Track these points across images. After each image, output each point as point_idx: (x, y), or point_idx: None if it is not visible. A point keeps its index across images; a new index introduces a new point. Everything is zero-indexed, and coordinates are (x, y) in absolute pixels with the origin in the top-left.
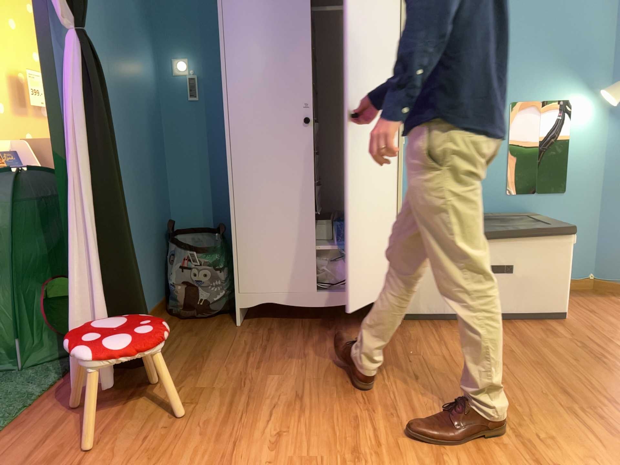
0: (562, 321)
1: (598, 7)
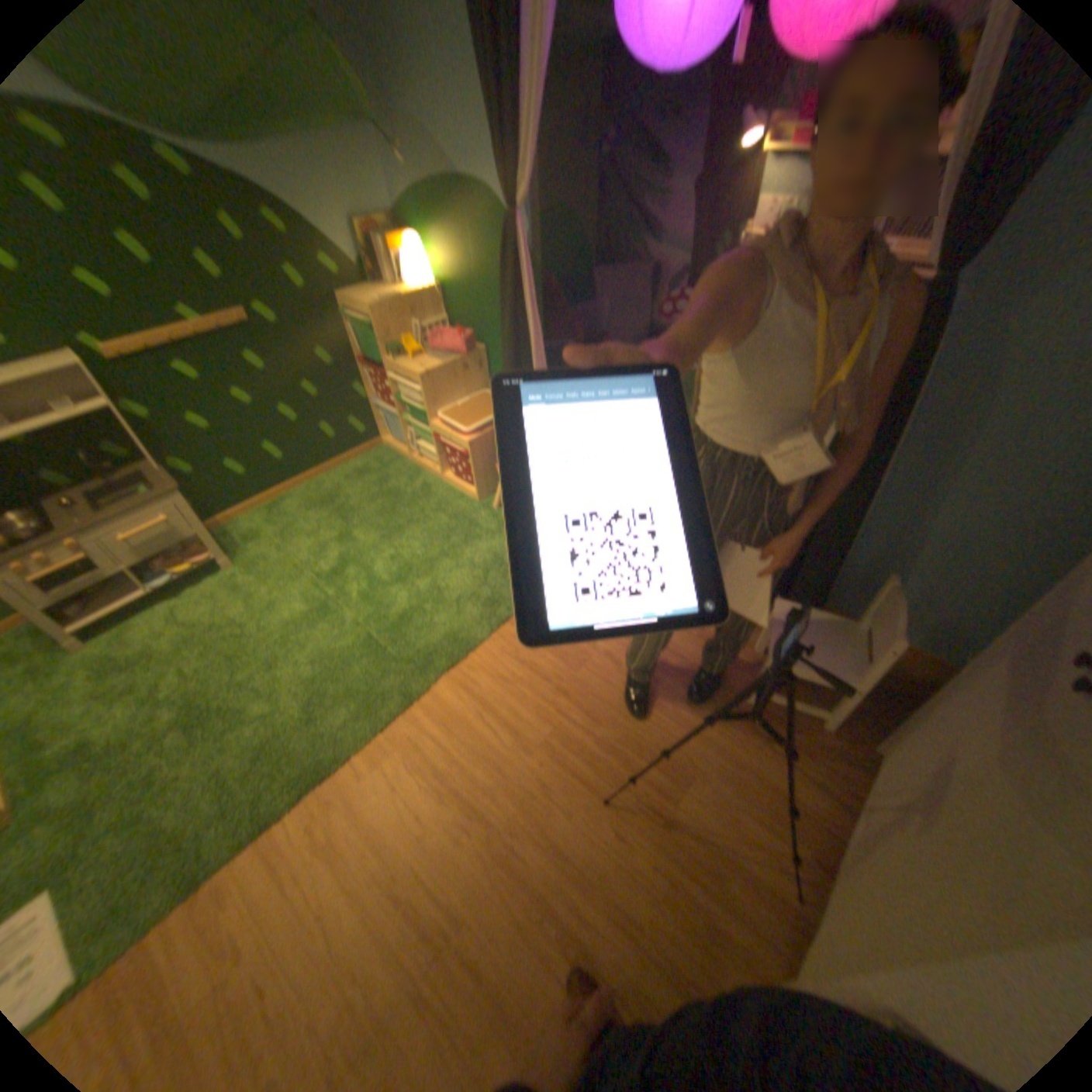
0: None
1: None
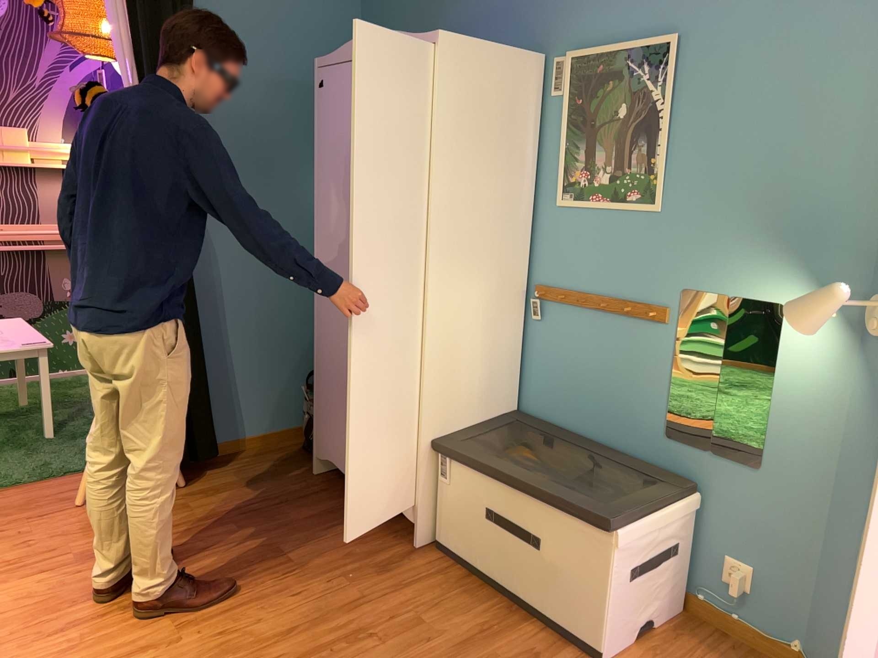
0: None
1: (852, 136)
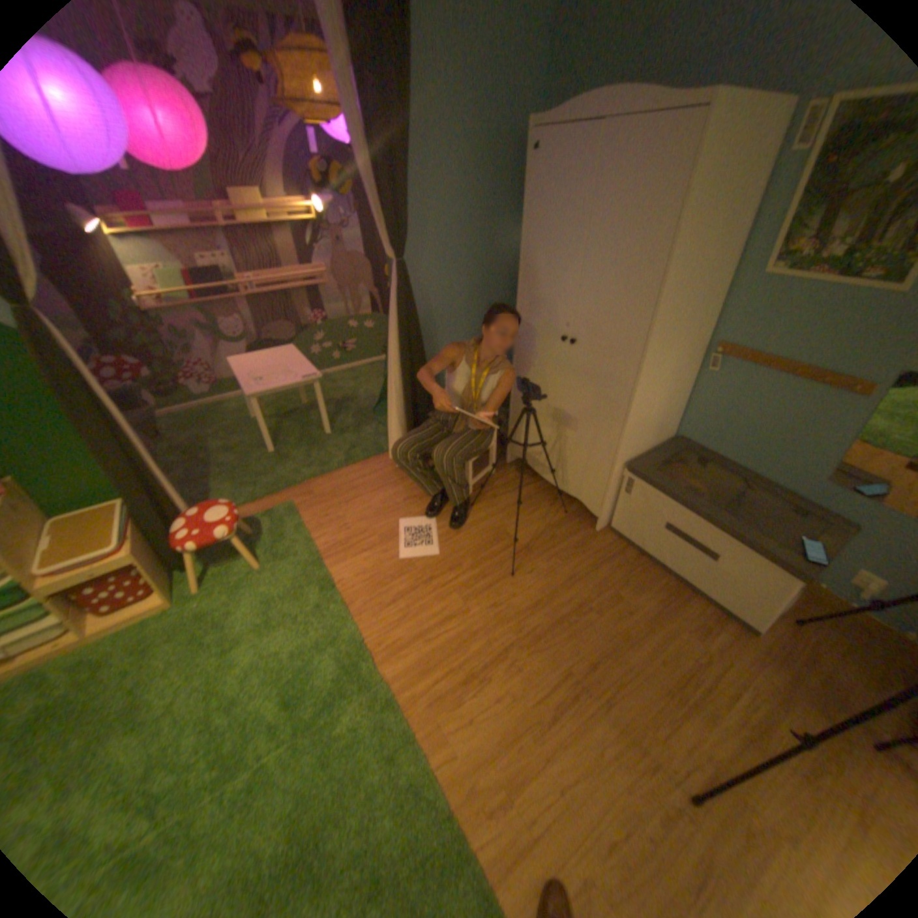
0: (745, 638)
1: None
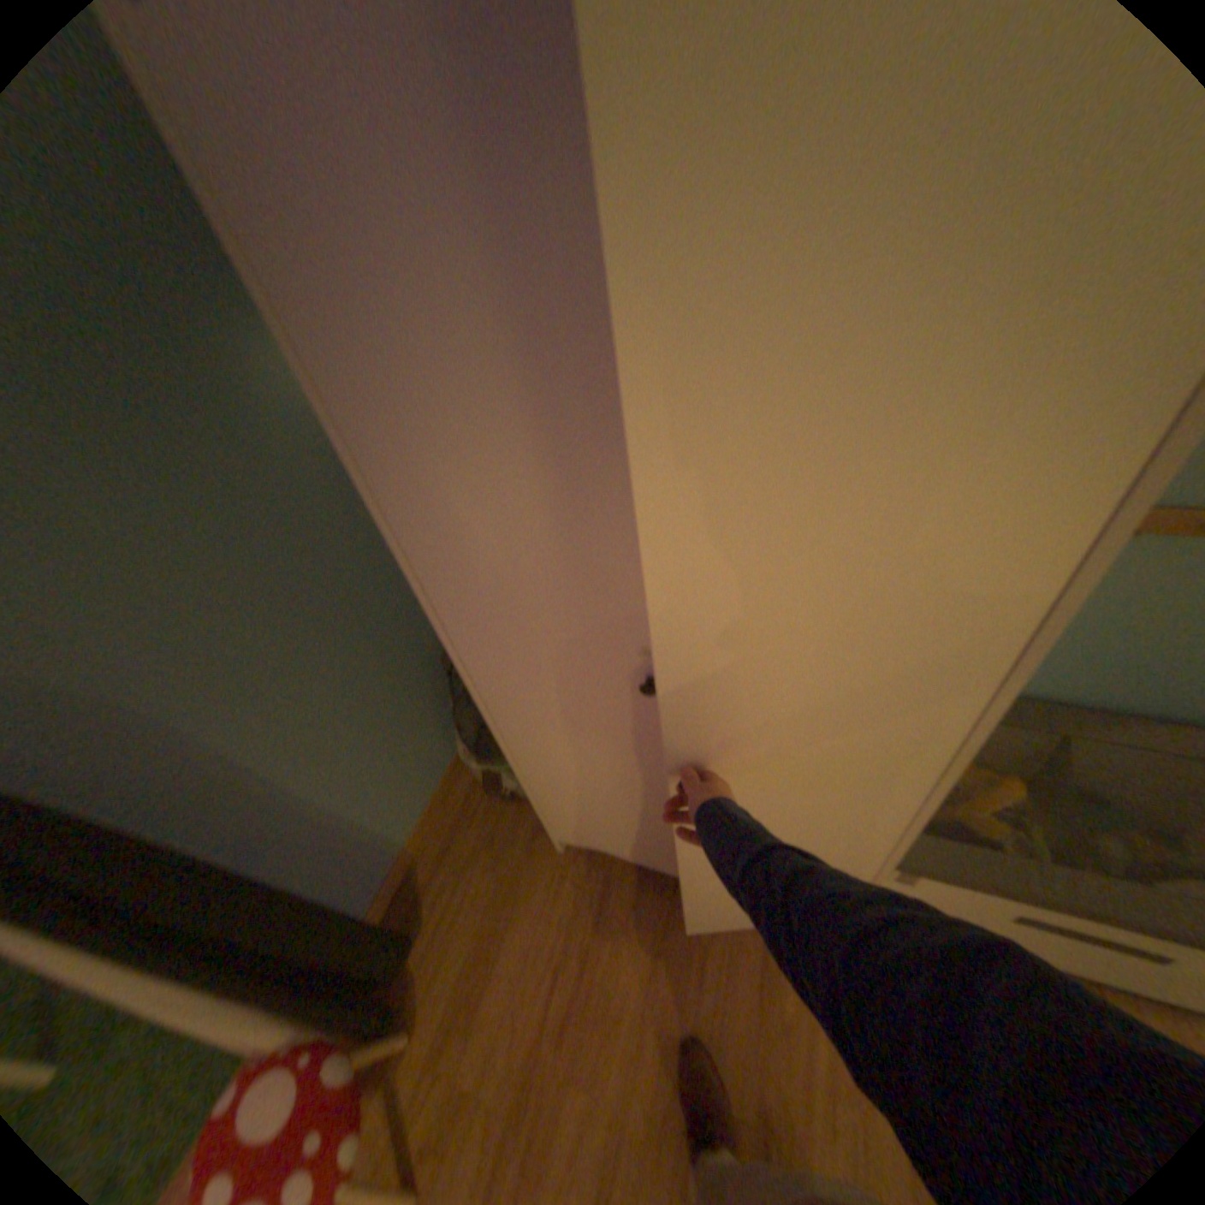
0: None
1: None
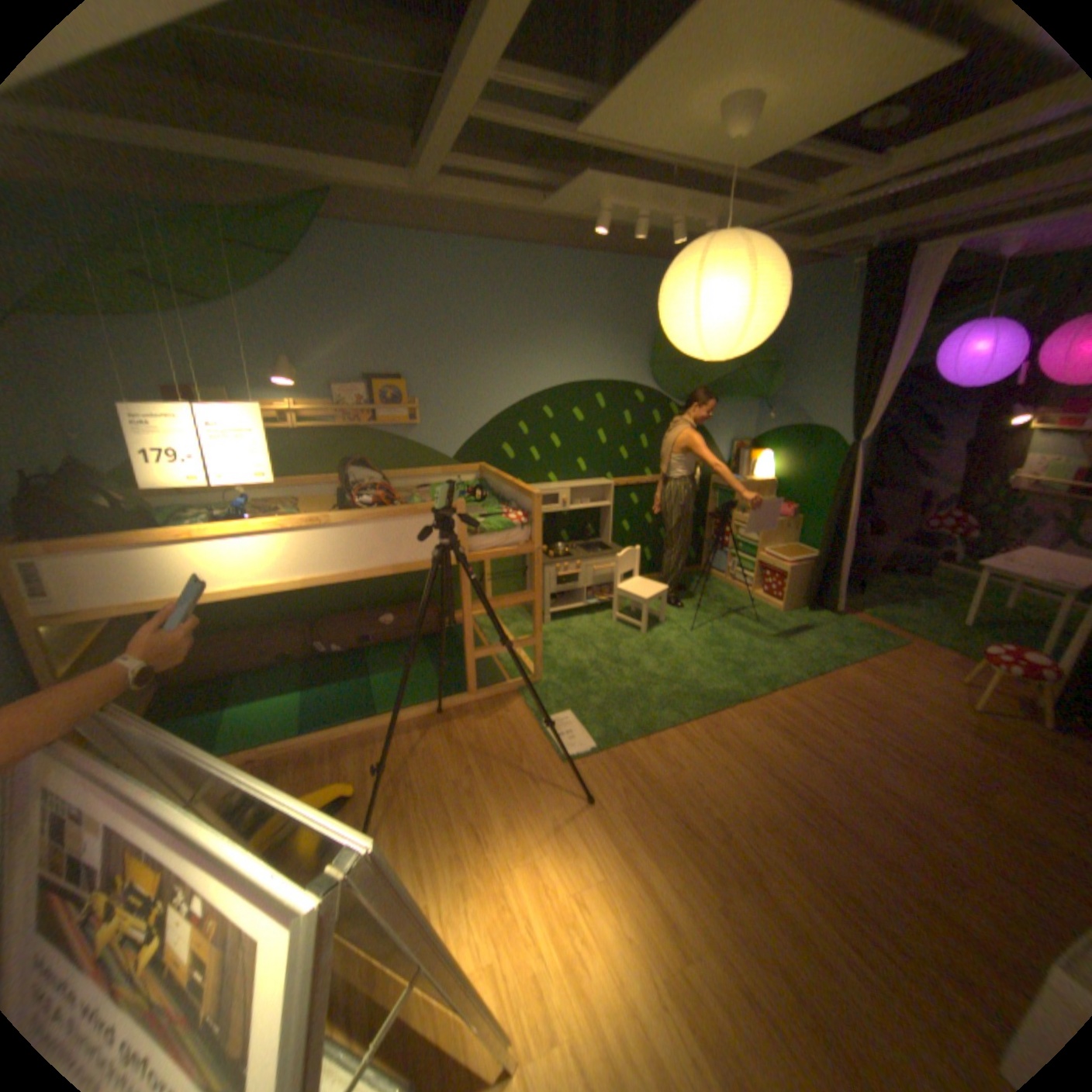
0: None
1: None
